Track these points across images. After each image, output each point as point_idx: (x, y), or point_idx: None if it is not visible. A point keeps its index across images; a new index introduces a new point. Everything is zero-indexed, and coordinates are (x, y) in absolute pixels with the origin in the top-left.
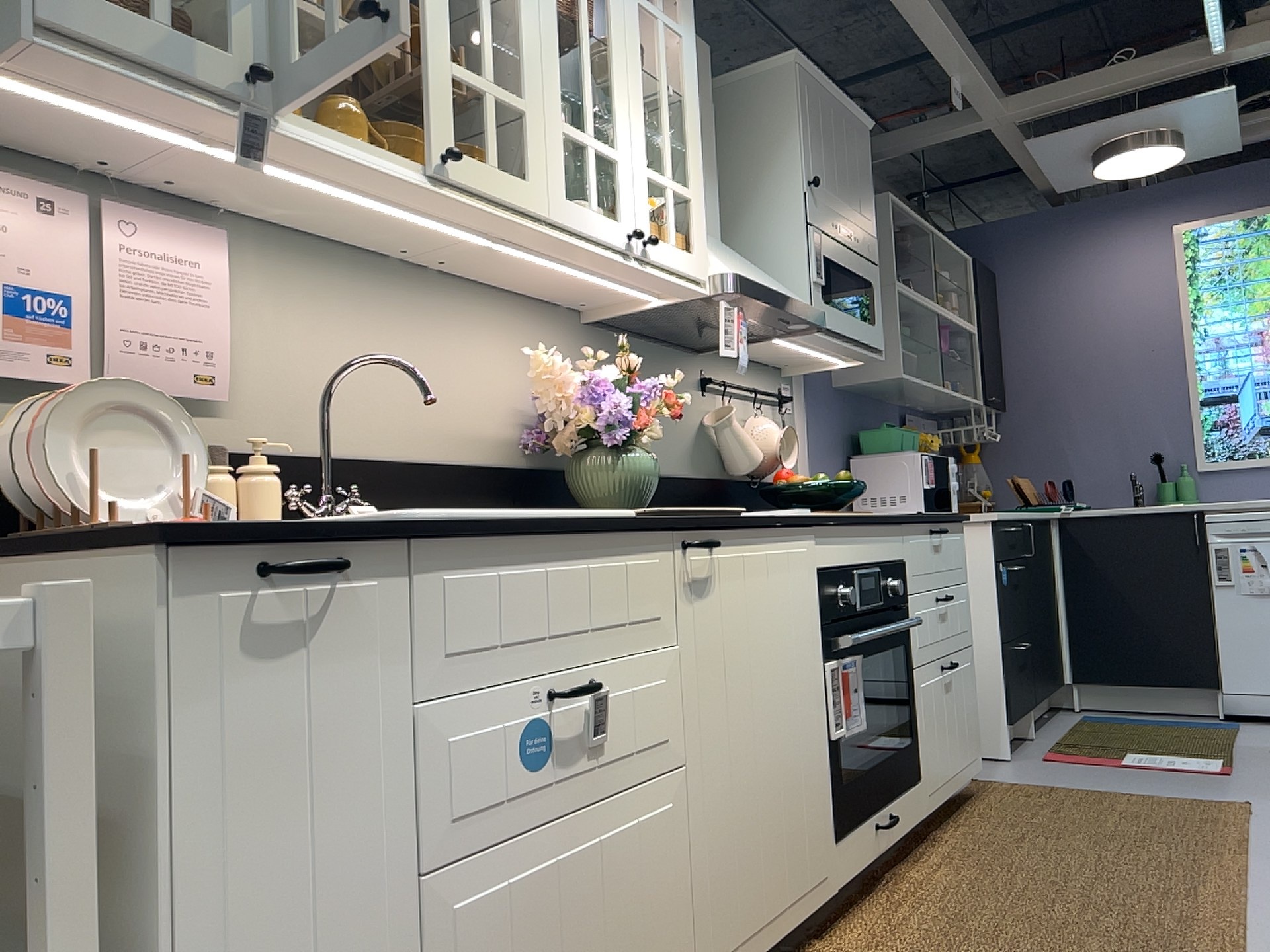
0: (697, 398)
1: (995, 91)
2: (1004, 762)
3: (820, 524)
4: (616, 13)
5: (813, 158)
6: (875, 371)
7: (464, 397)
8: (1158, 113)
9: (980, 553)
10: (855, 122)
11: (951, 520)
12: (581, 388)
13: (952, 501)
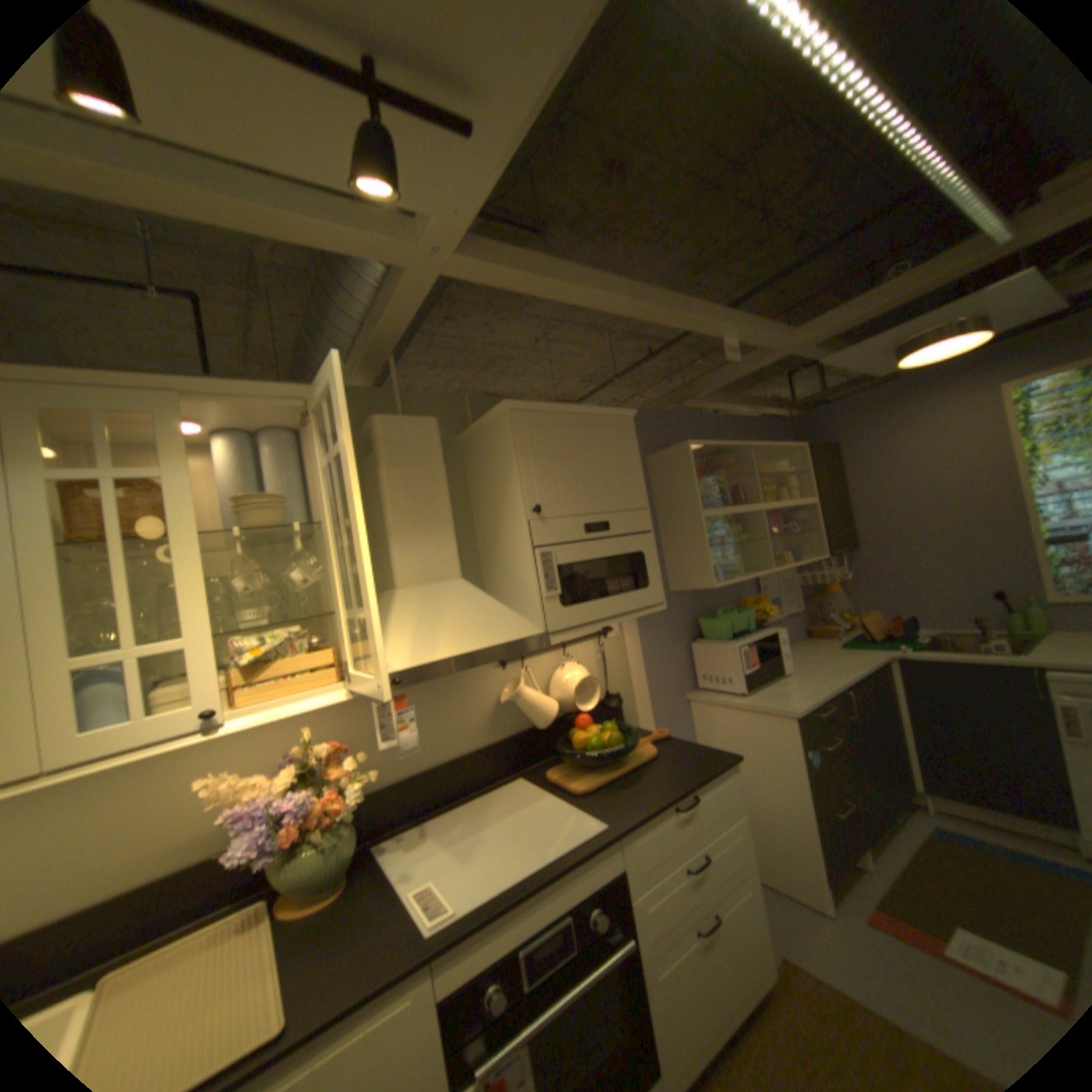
0: (492, 677)
1: (778, 329)
2: (825, 925)
3: (431, 962)
4: (176, 501)
5: (538, 484)
6: (694, 581)
7: (176, 811)
8: (948, 309)
9: (789, 742)
10: (606, 420)
11: (705, 785)
12: (225, 824)
13: (782, 668)
